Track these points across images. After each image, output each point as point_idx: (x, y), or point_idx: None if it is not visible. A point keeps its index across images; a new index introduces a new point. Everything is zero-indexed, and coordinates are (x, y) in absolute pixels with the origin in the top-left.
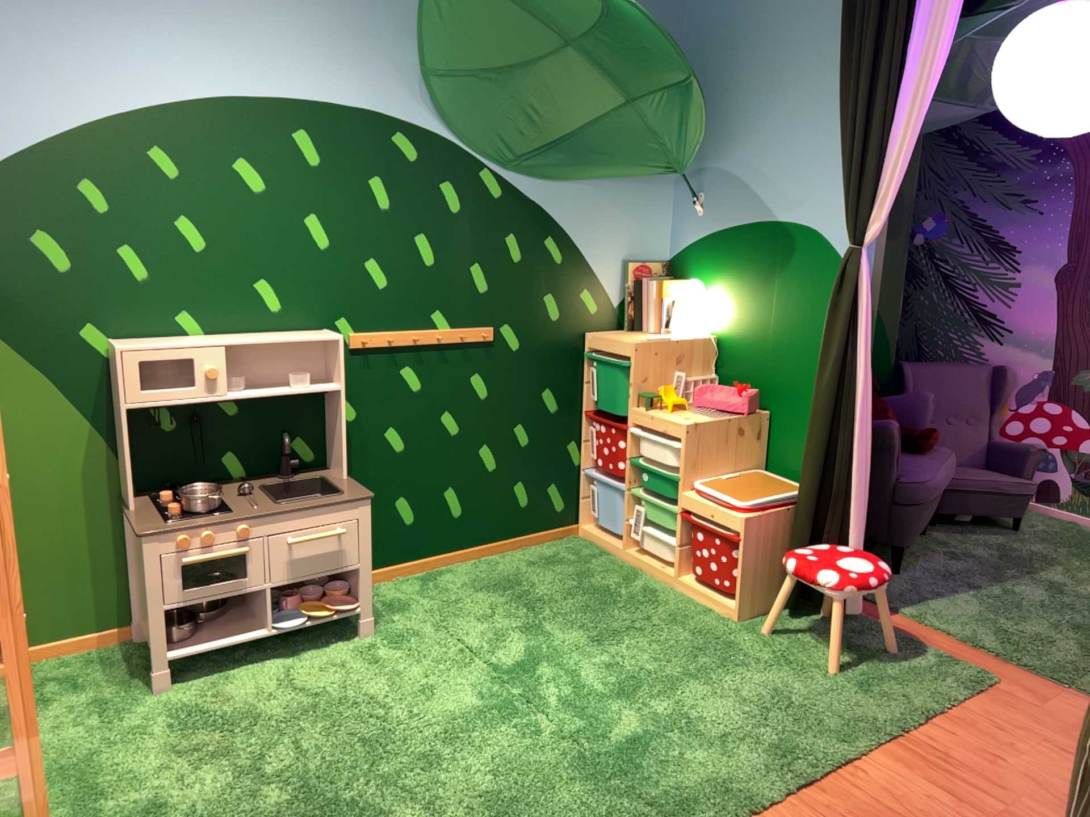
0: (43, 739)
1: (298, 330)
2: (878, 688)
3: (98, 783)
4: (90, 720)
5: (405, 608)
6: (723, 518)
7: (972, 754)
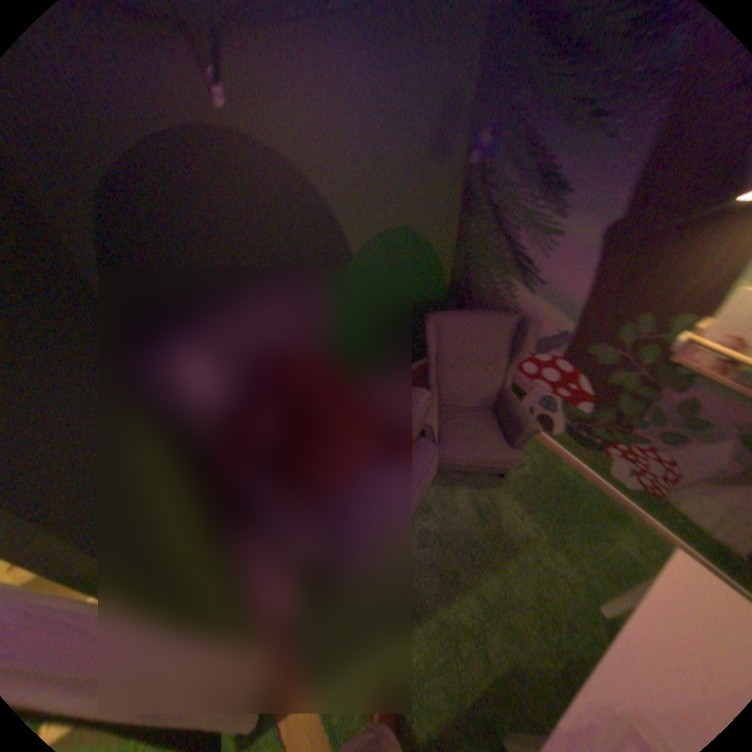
0: None
1: None
2: None
3: None
4: None
5: None
6: None
7: None
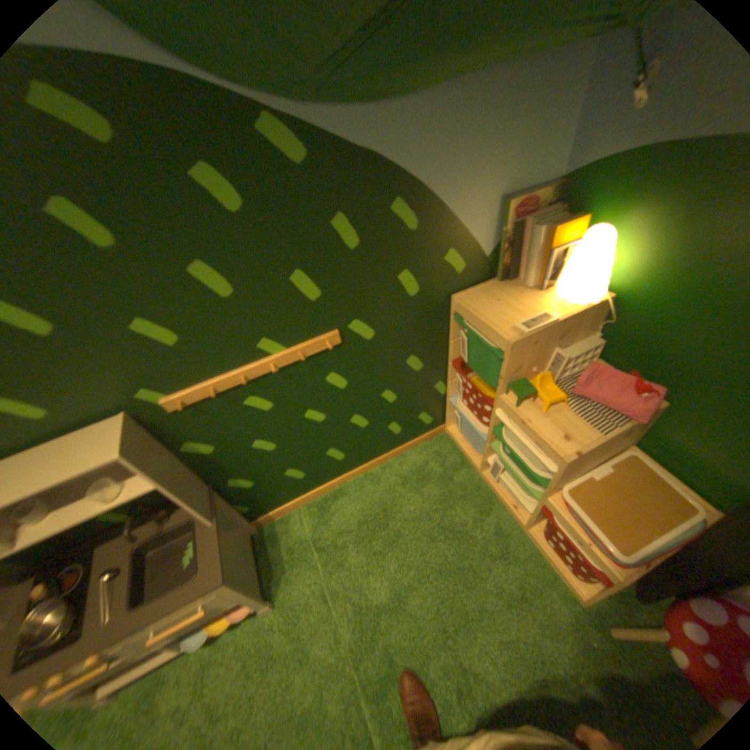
0: None
1: (89, 424)
2: None
3: None
4: None
5: (304, 555)
6: (595, 558)
7: None
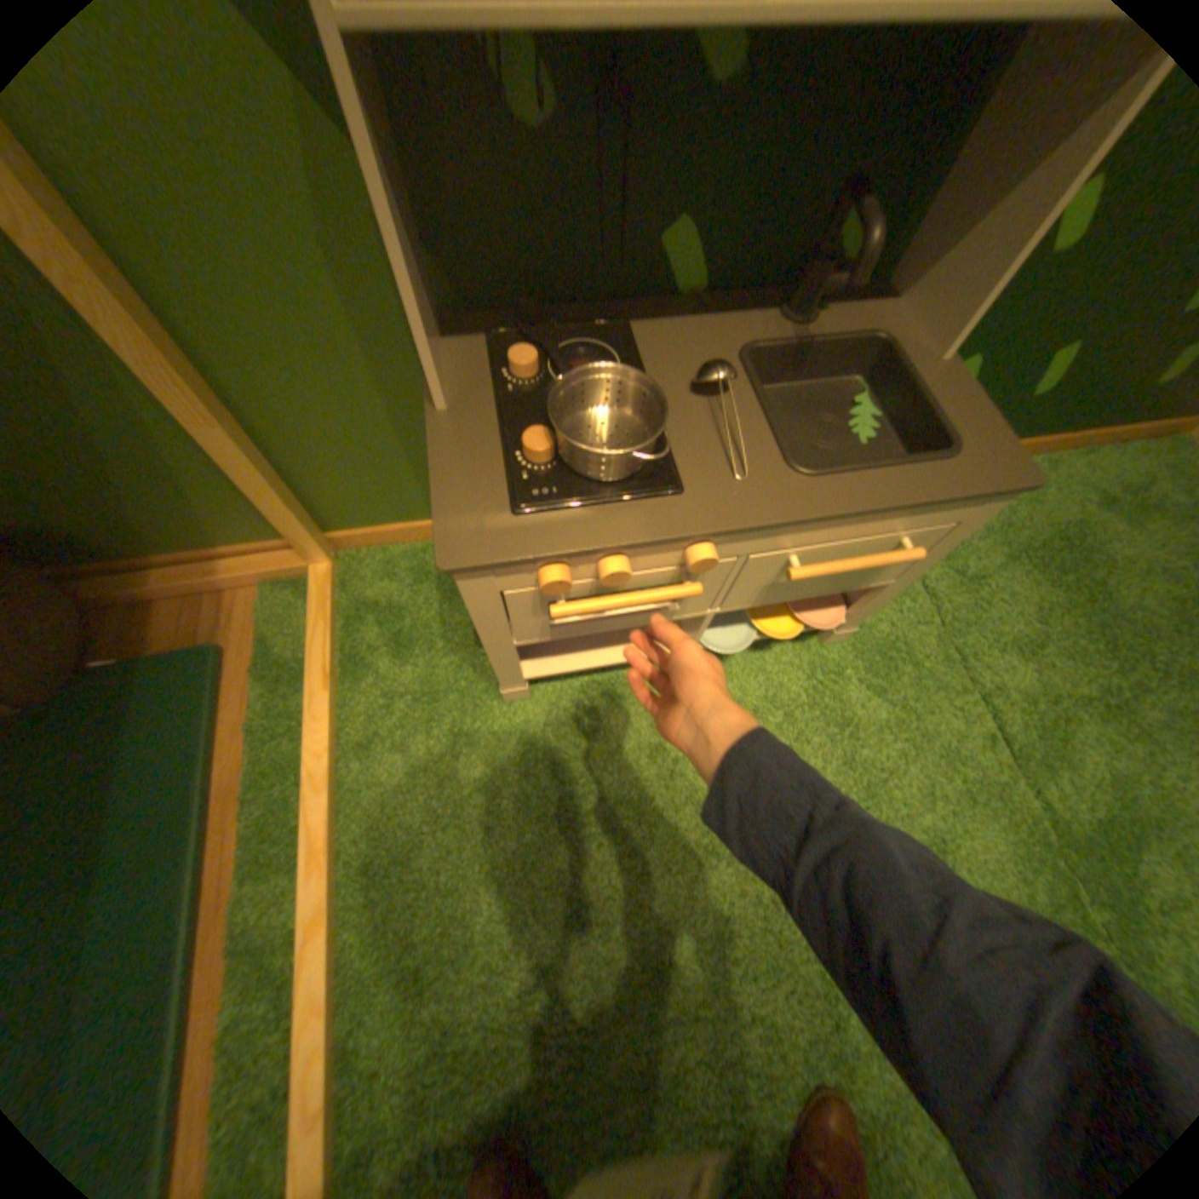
0: (348, 772)
1: None
2: None
3: (415, 932)
4: (414, 741)
5: None
6: None
7: None
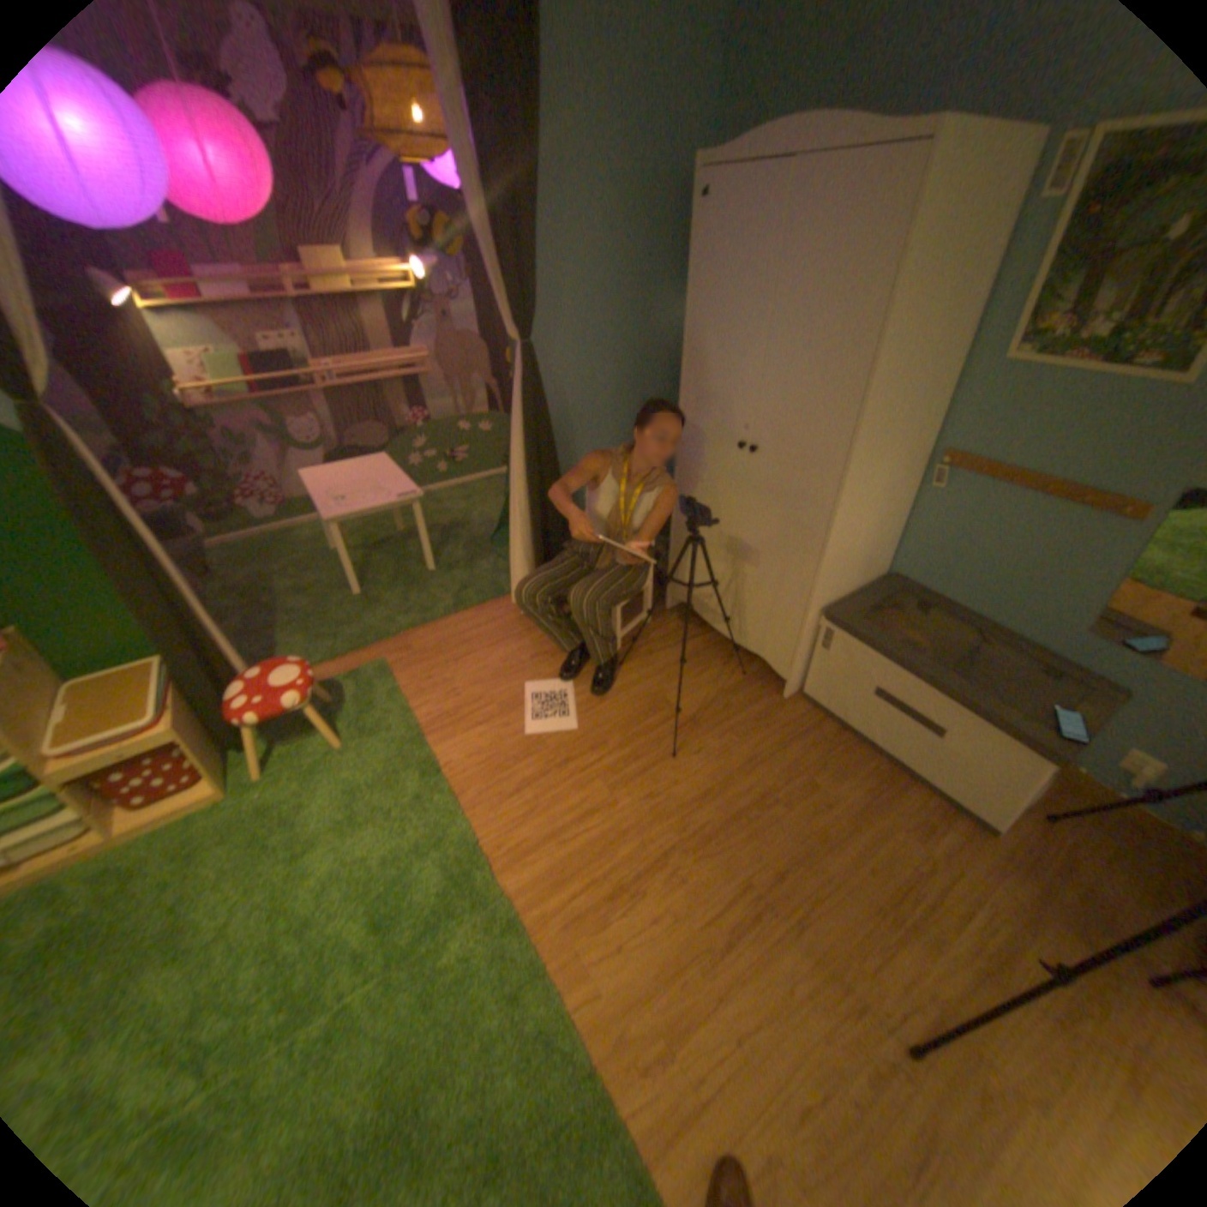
0: None
1: None
2: (367, 724)
3: None
4: None
5: None
6: (139, 747)
7: (446, 701)
